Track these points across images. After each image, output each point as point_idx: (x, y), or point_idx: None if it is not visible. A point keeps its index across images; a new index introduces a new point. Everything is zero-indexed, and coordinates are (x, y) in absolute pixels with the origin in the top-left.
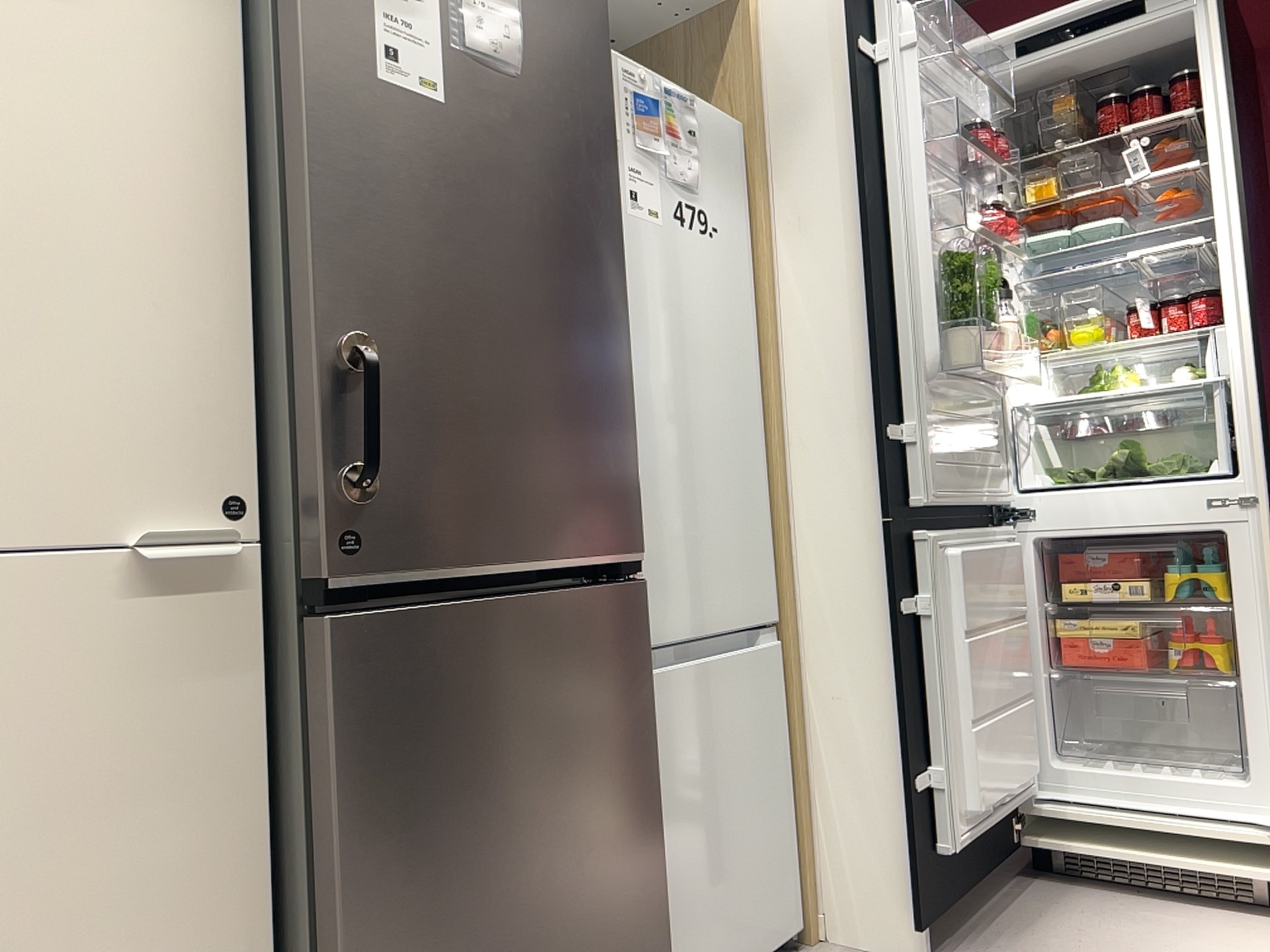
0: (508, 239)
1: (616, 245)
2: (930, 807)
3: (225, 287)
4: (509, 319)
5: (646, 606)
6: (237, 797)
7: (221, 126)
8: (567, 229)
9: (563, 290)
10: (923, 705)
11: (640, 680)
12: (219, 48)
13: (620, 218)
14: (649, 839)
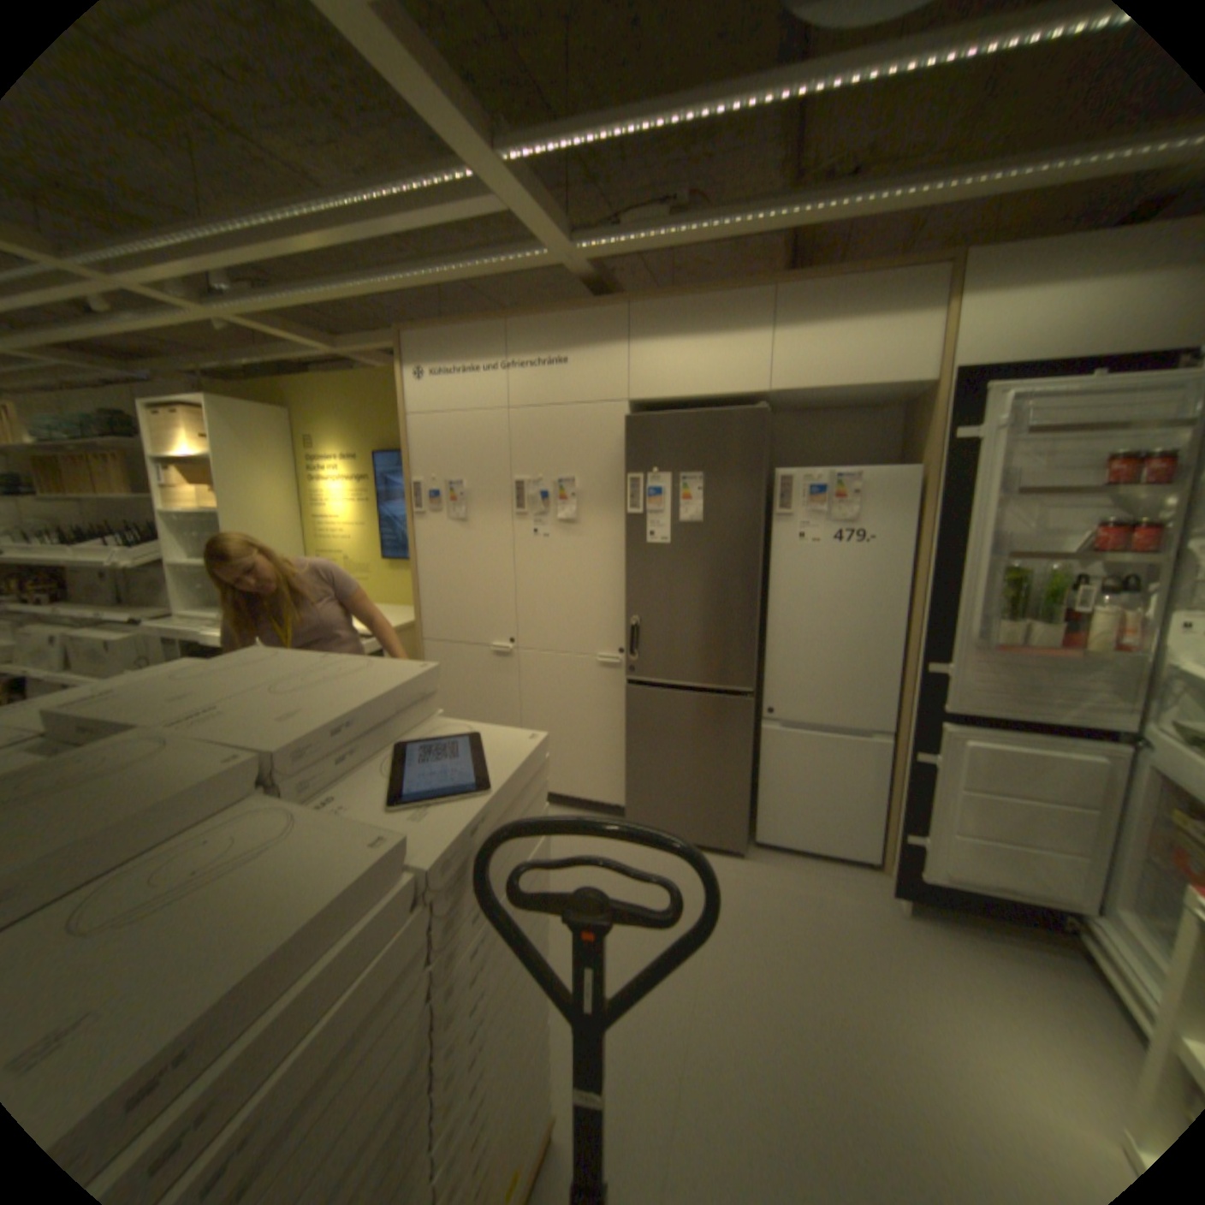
0: (694, 582)
1: (754, 574)
2: (922, 856)
3: (622, 597)
4: (692, 608)
5: (781, 705)
6: (621, 714)
7: (622, 555)
8: (724, 573)
9: (719, 596)
10: (929, 810)
11: (744, 731)
12: (622, 534)
13: (759, 563)
14: (741, 781)
